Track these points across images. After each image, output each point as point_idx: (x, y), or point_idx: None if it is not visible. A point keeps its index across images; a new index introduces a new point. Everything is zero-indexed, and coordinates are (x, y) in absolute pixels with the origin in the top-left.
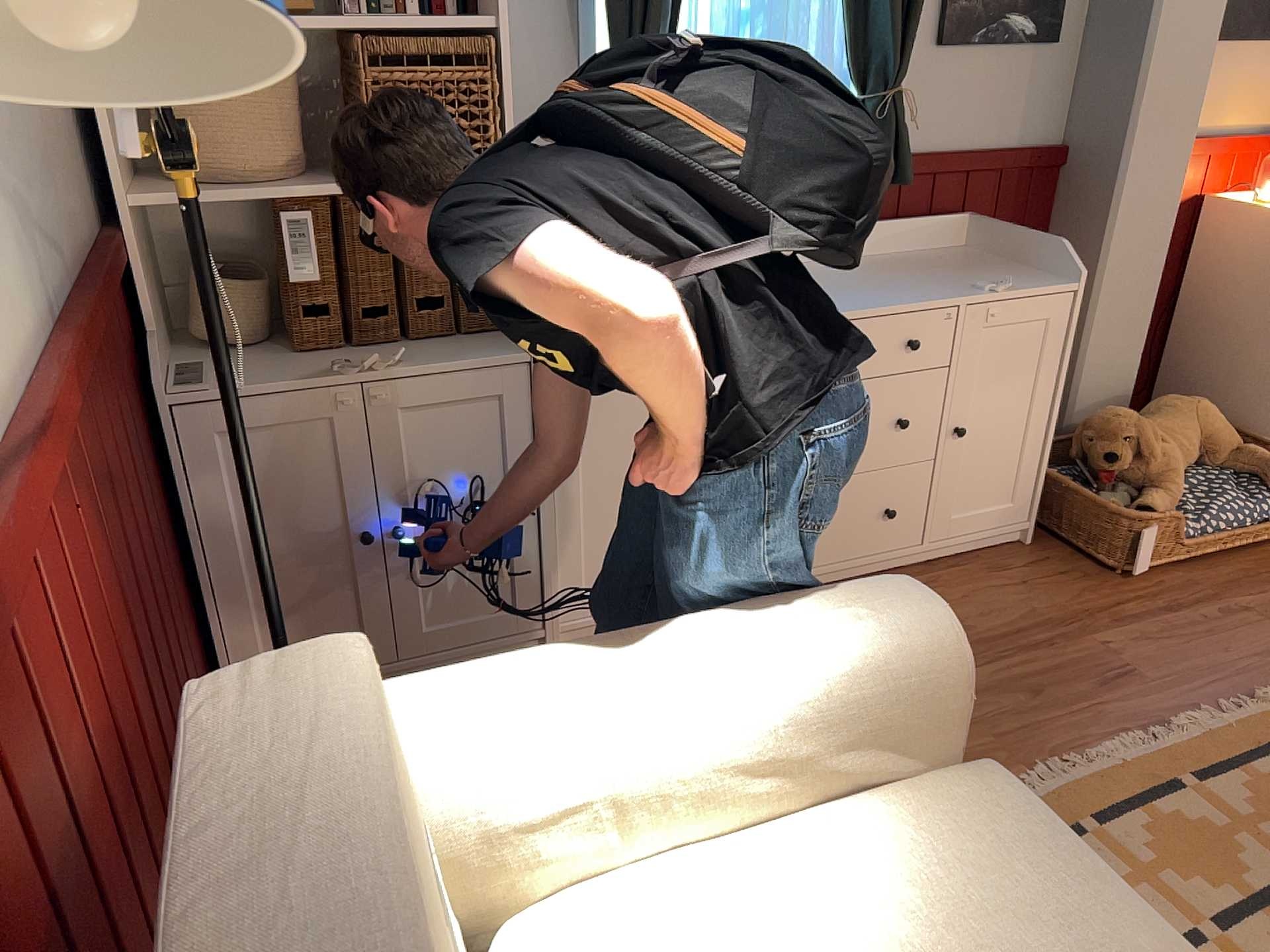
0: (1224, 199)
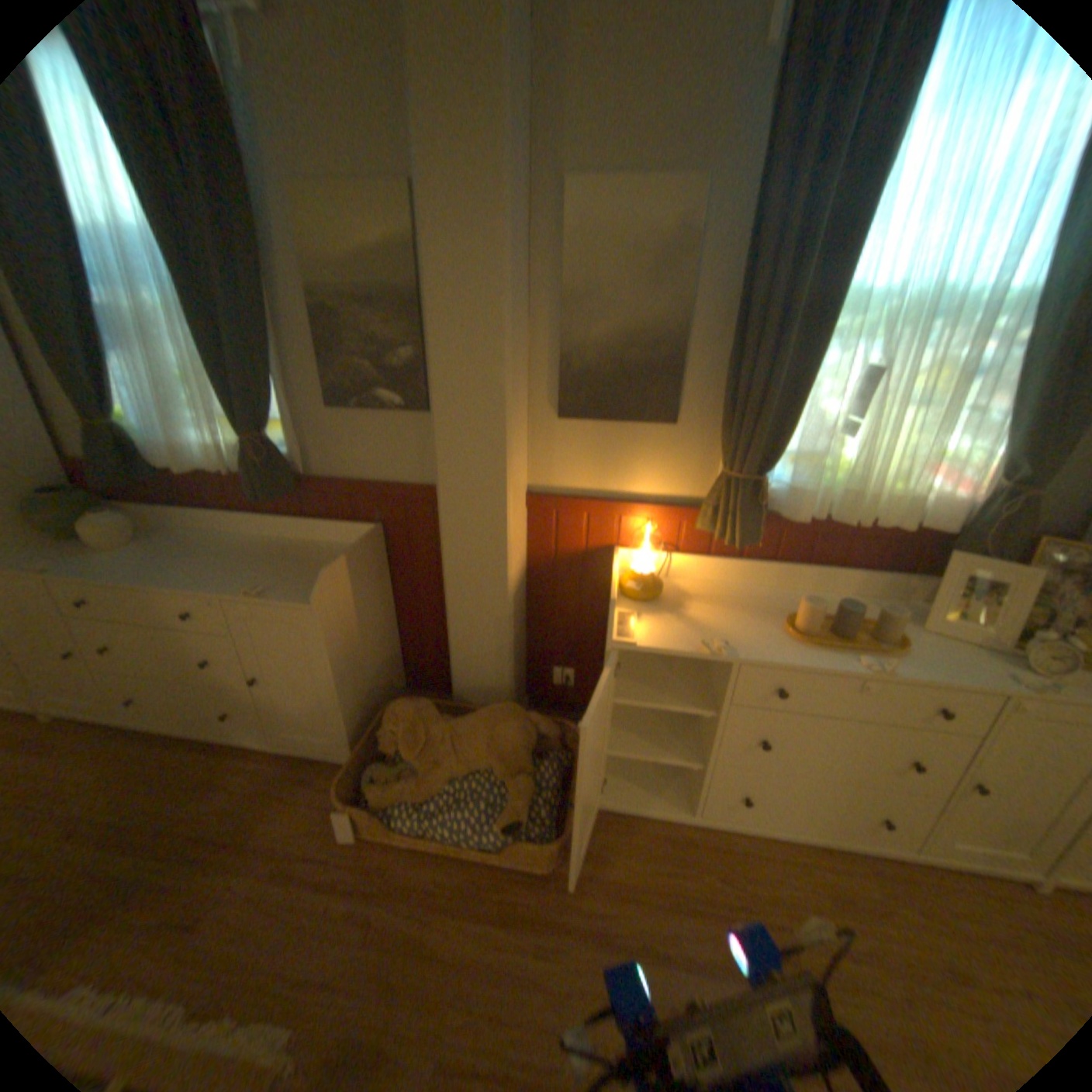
0: (624, 556)
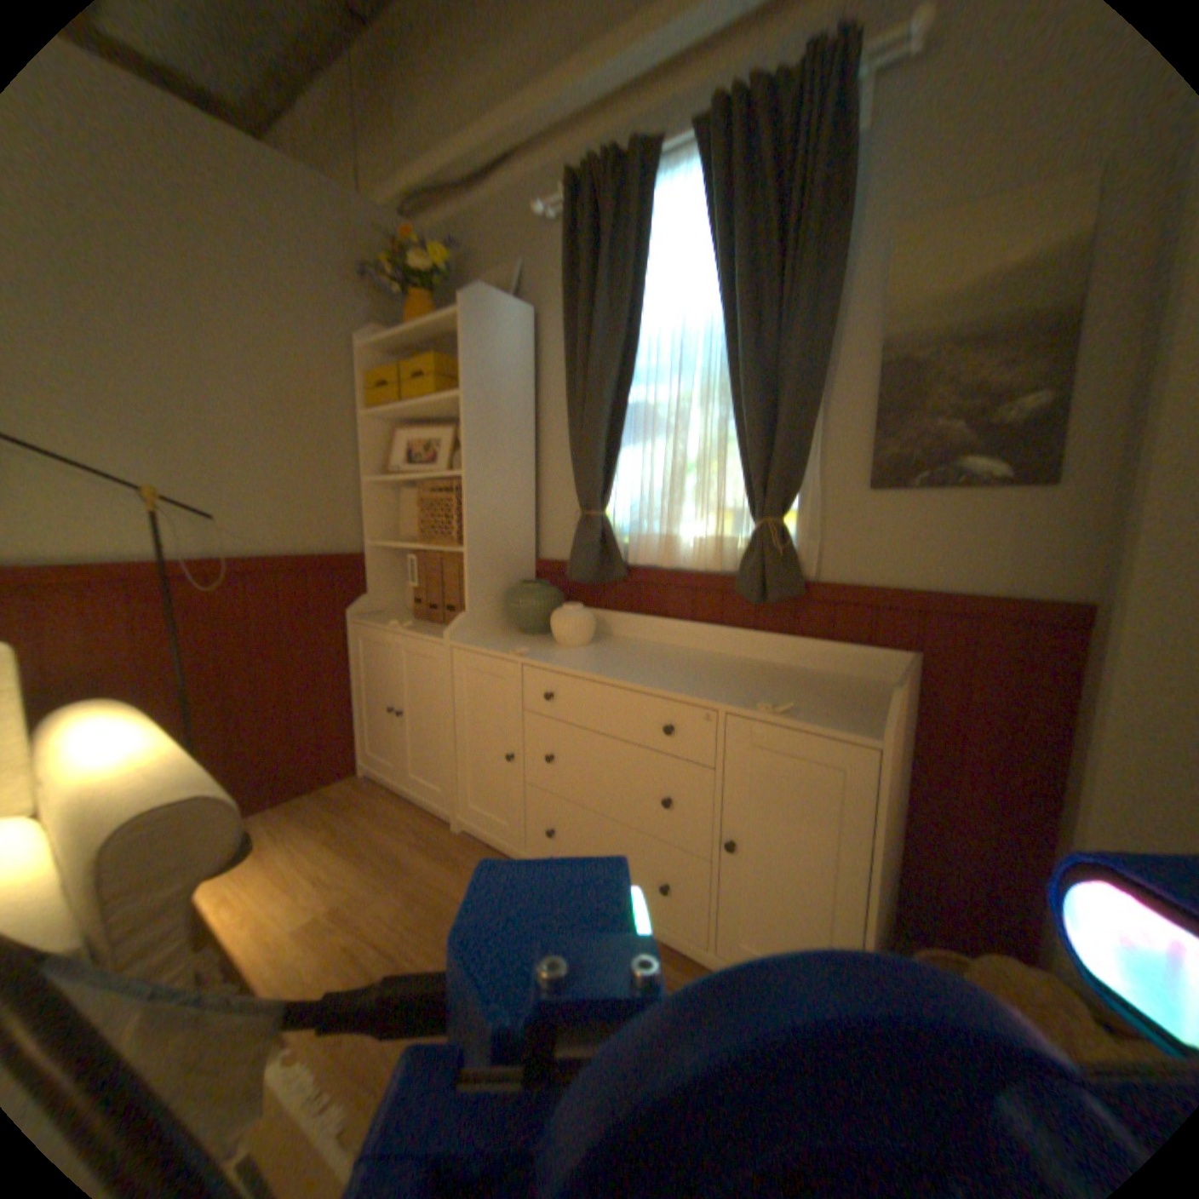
0: None
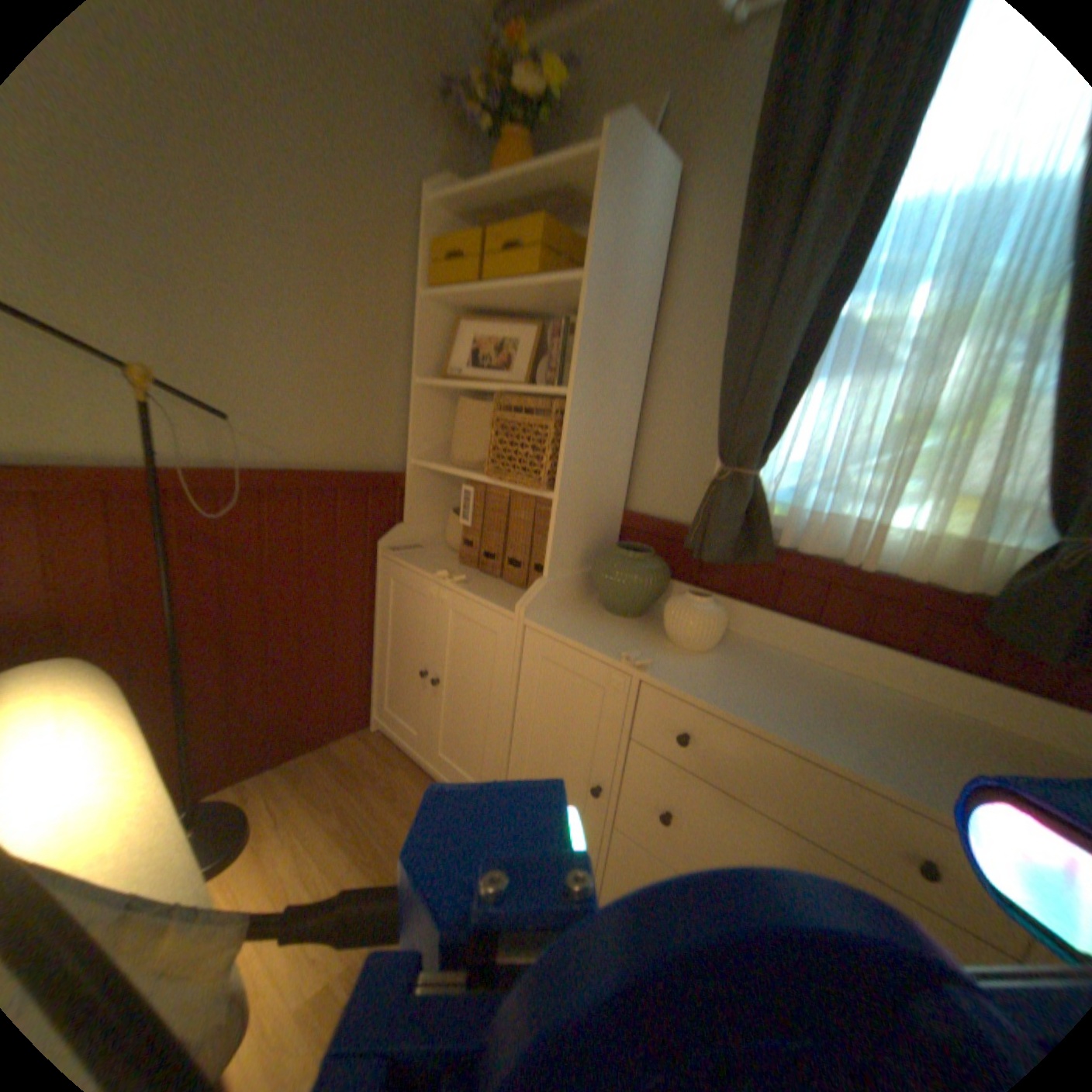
0: None
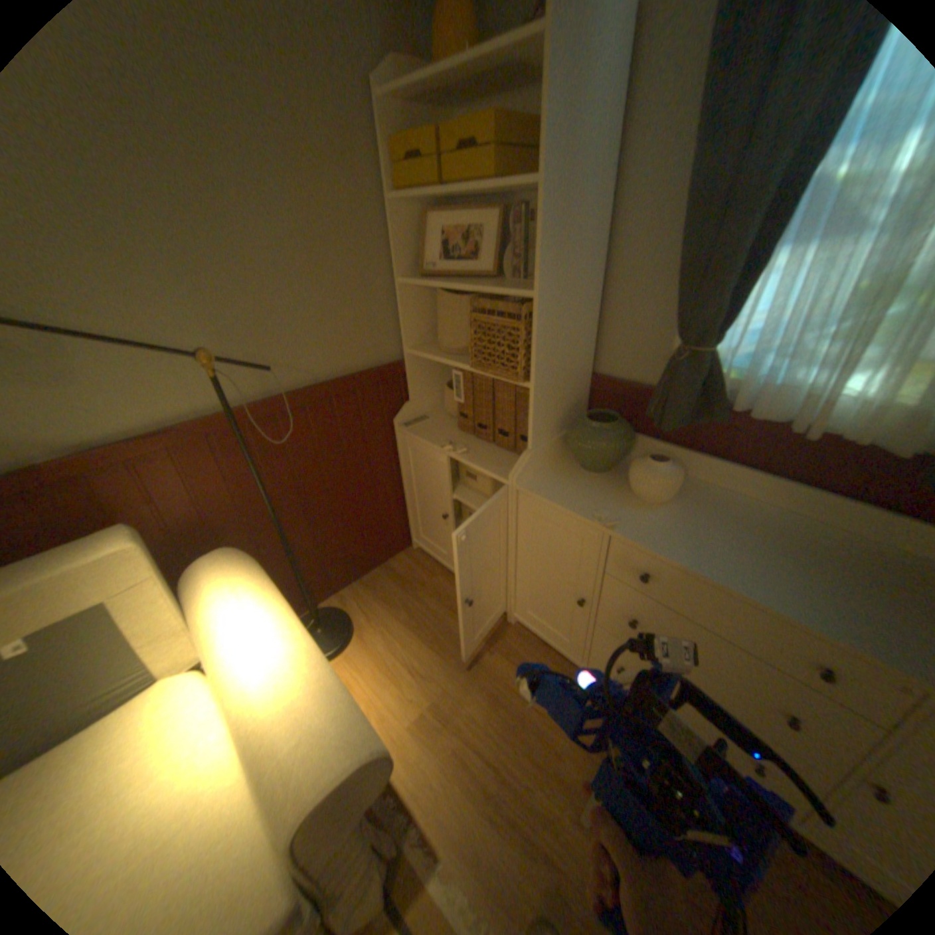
0: None
